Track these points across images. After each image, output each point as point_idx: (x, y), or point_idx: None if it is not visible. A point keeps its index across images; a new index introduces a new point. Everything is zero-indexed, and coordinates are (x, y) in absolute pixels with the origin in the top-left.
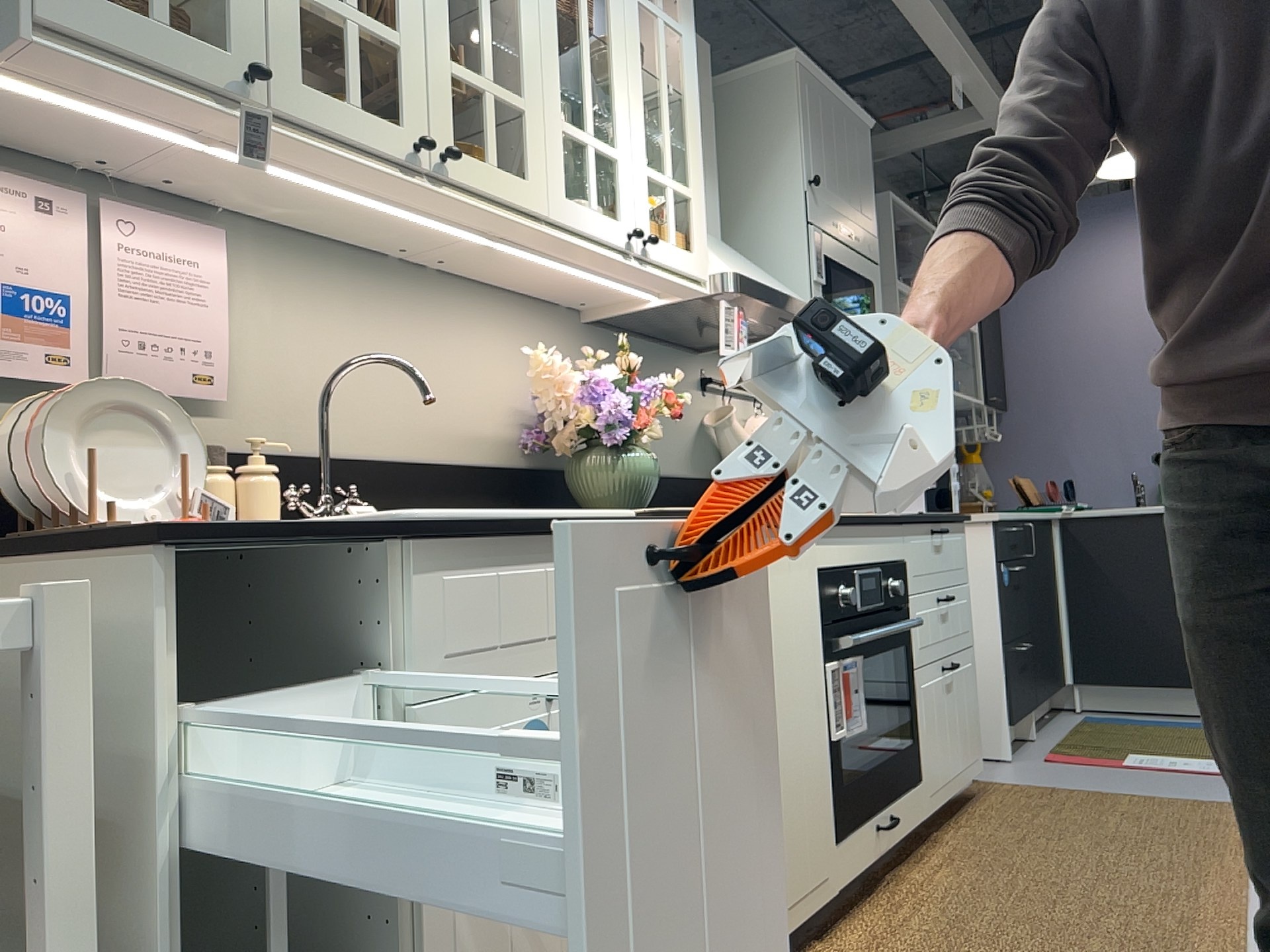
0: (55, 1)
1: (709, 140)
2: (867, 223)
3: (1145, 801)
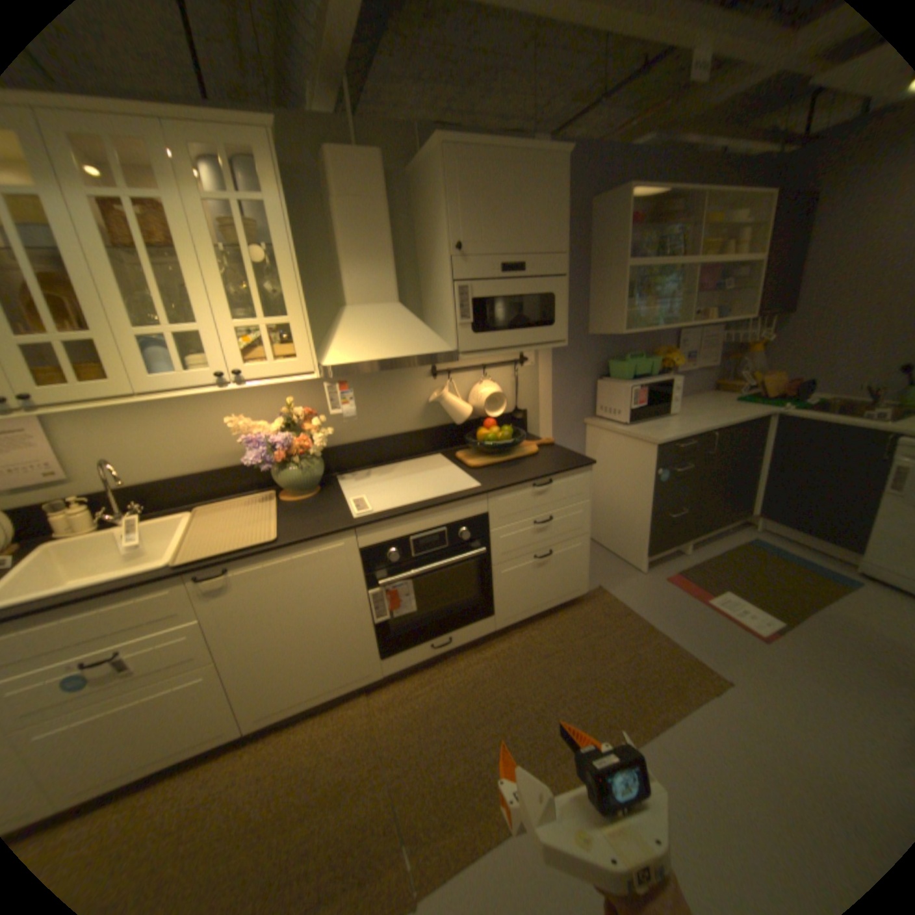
0: None
1: (376, 232)
2: (546, 247)
3: (665, 651)
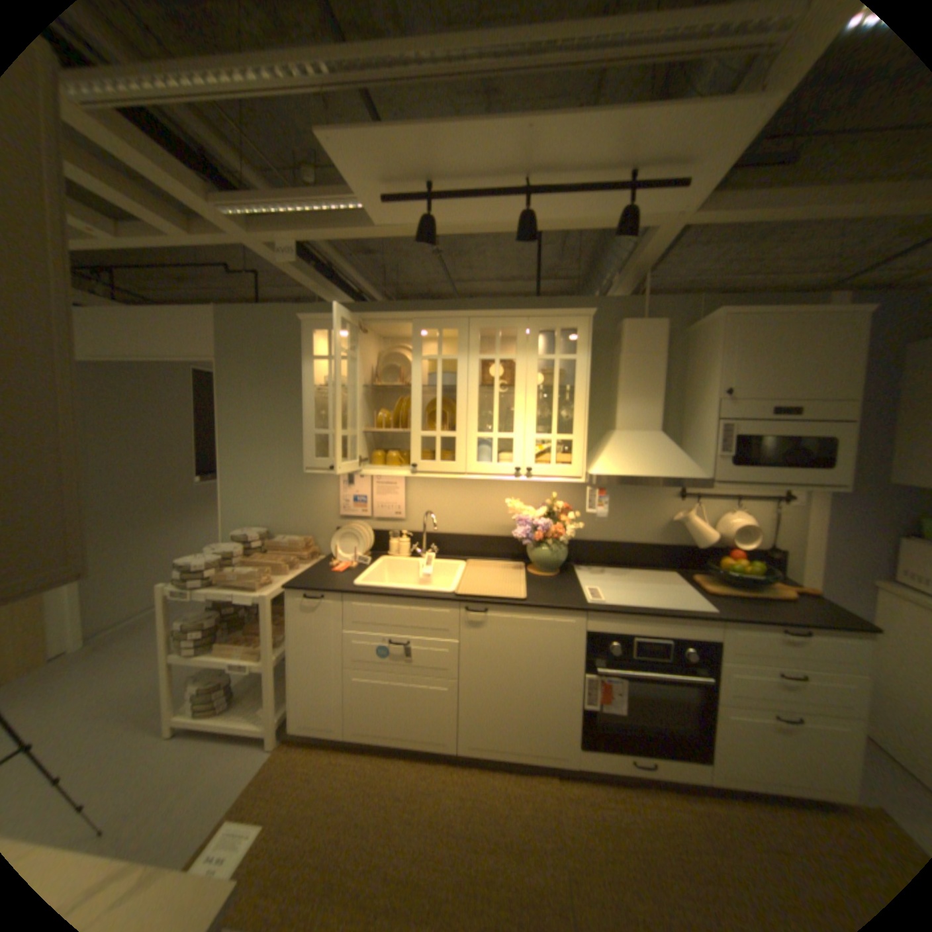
0: (310, 463)
1: (653, 377)
2: (832, 394)
3: None
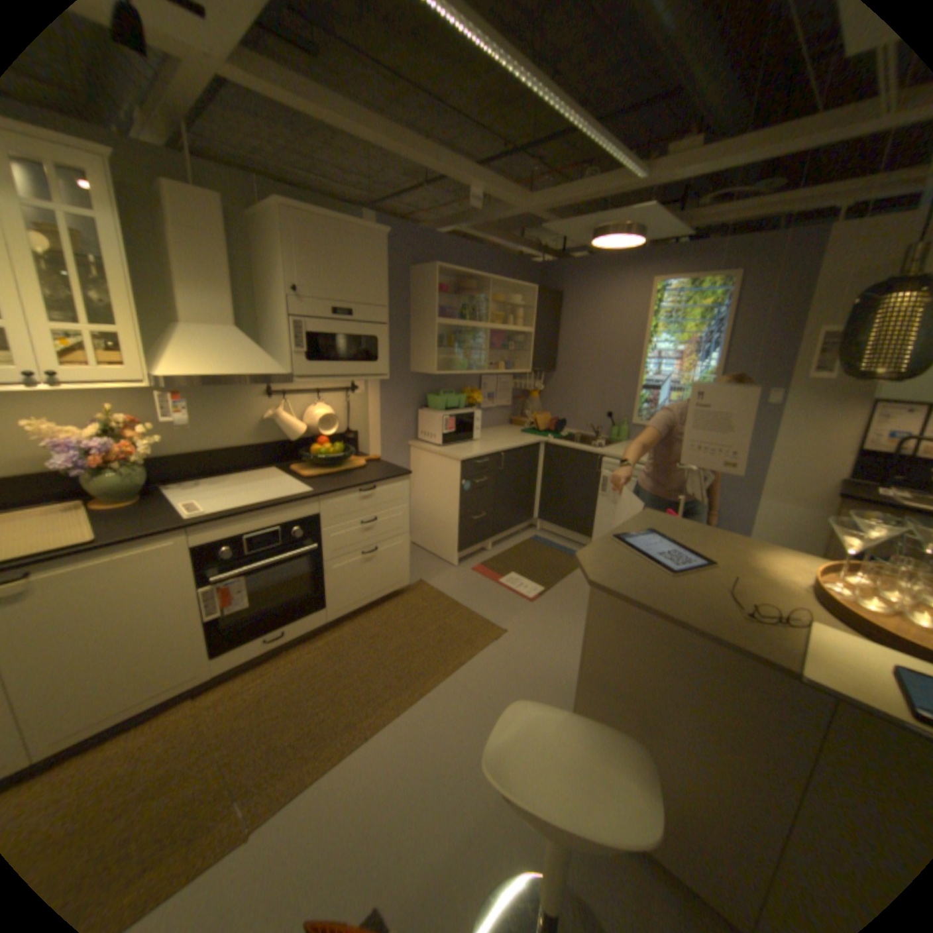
0: None
1: (216, 263)
2: (371, 300)
3: (465, 617)
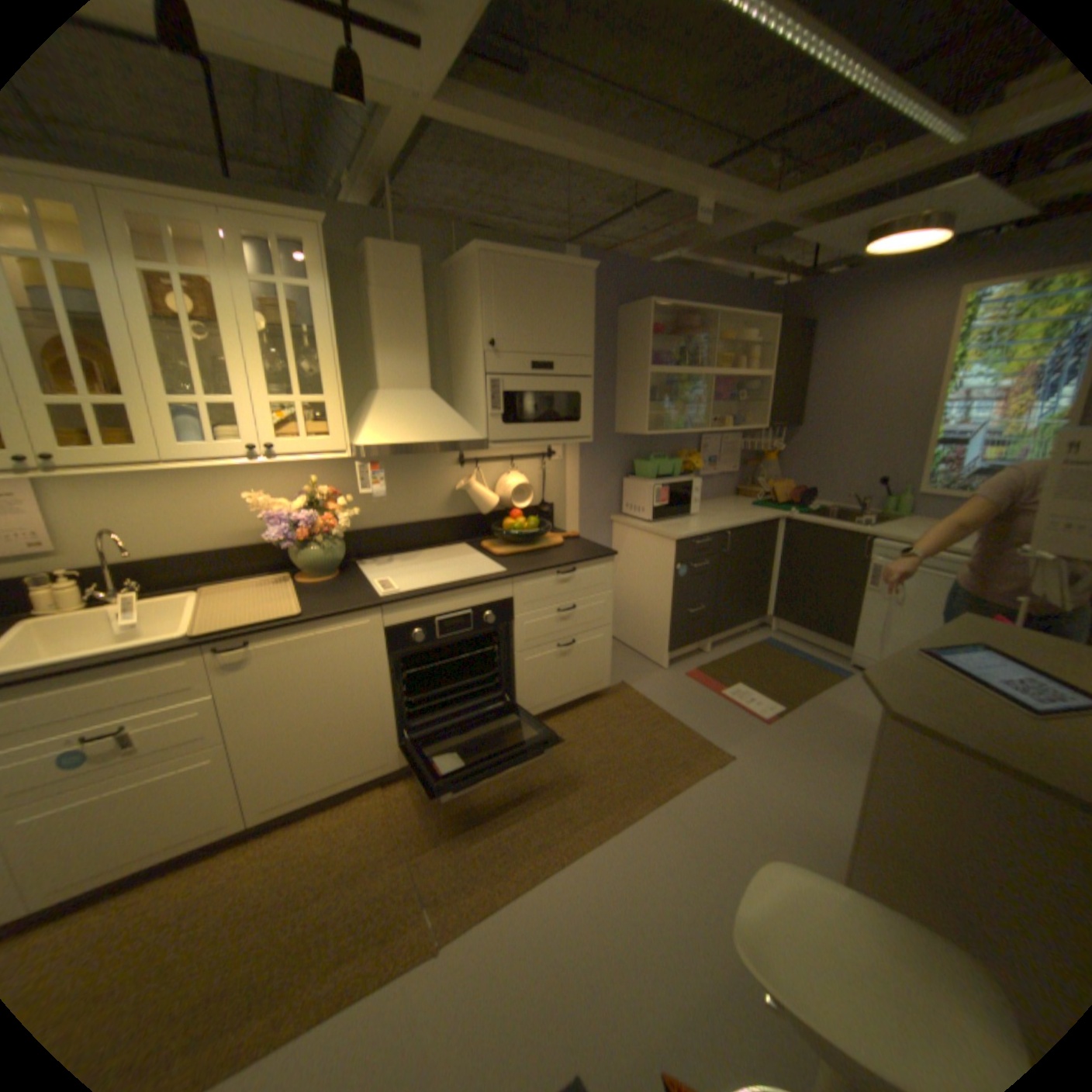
0: None
1: (413, 322)
2: (574, 350)
3: (678, 734)
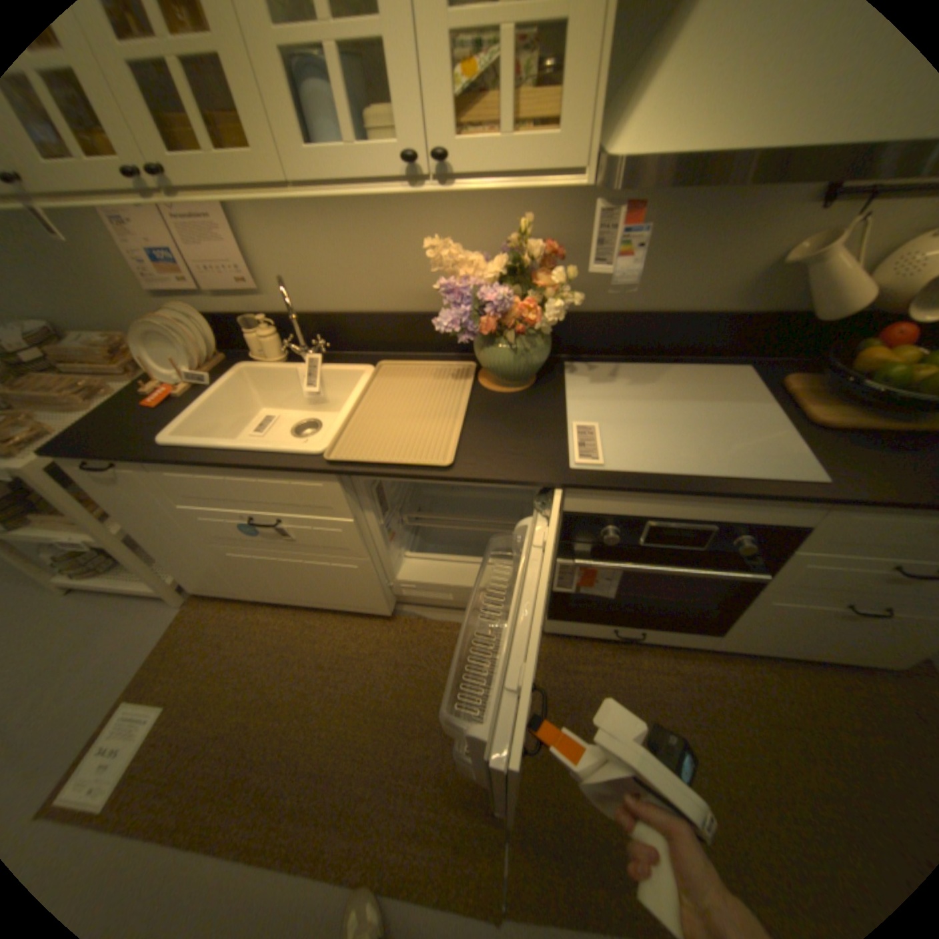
0: None
1: None
2: None
3: None
